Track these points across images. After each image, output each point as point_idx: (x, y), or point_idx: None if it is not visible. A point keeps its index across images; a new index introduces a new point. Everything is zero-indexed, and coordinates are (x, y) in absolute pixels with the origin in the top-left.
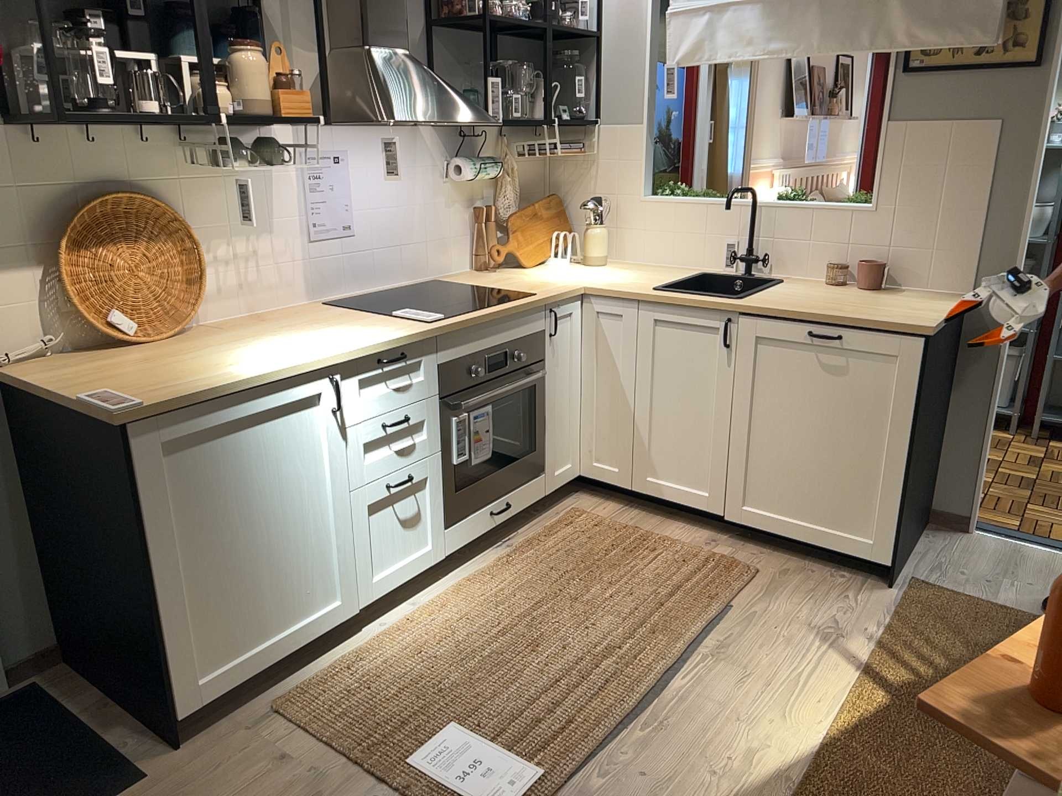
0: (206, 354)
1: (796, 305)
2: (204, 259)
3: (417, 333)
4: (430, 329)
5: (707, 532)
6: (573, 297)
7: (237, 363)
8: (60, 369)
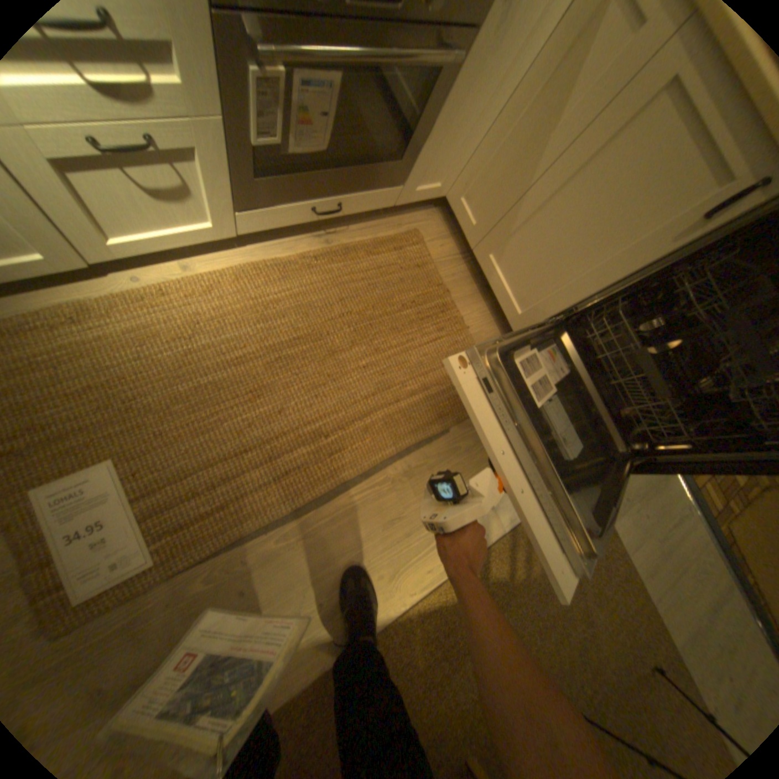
0: None
1: None
2: None
3: None
4: None
5: (494, 329)
6: None
7: None
8: None
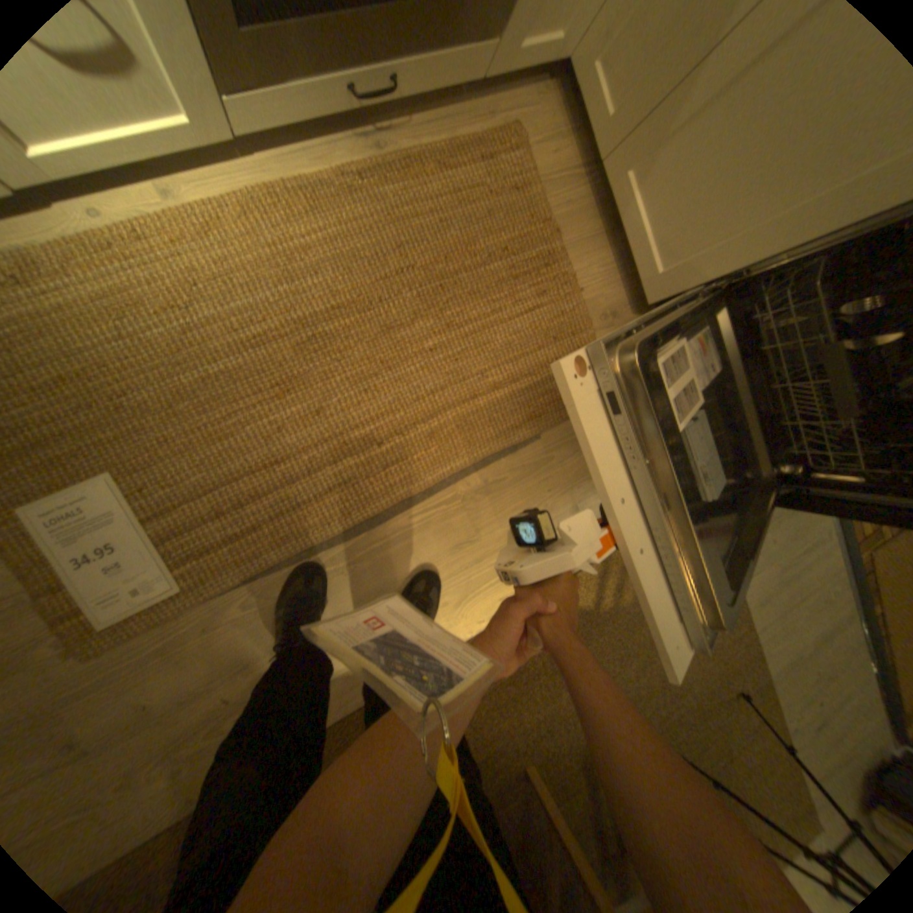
0: None
1: None
2: None
3: None
4: None
5: (618, 292)
6: None
7: None
8: None
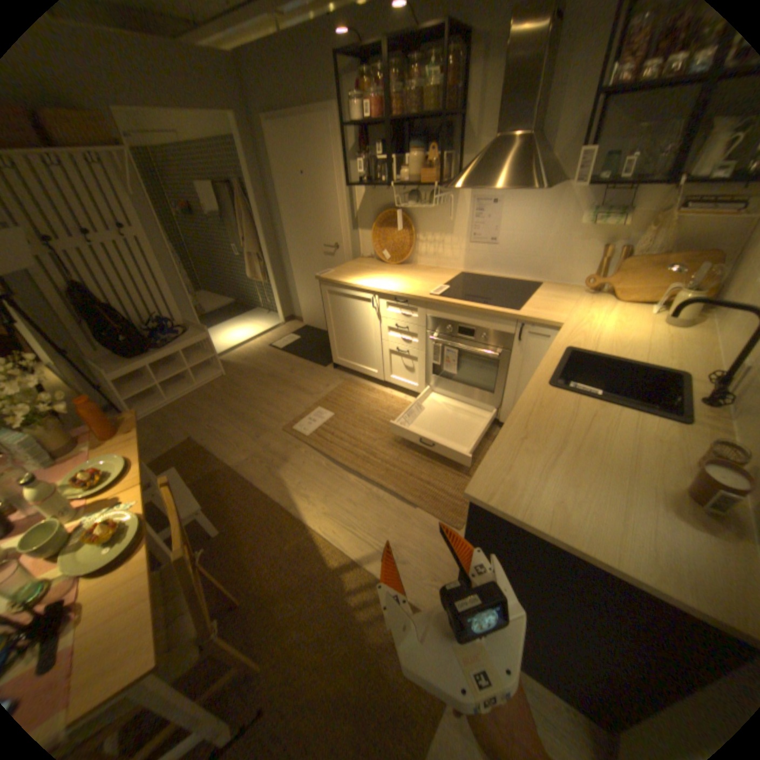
0: (376, 272)
1: (540, 415)
2: (413, 239)
3: (412, 295)
4: (420, 296)
5: None
6: (549, 326)
7: (363, 278)
8: (360, 262)
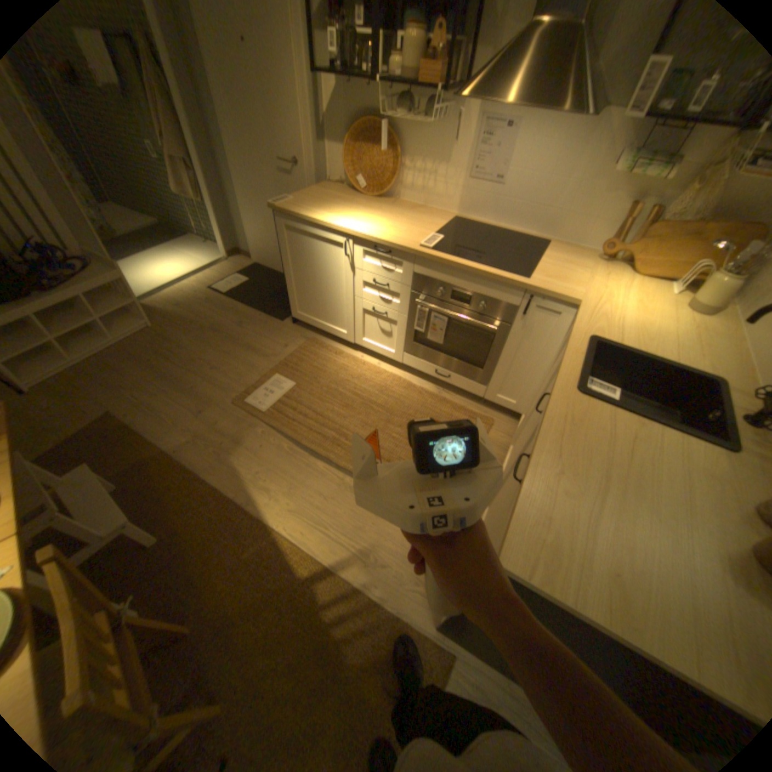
0: (349, 206)
1: (574, 436)
2: (398, 164)
3: (398, 245)
4: (408, 247)
5: None
6: (563, 301)
7: (333, 213)
8: (327, 189)
